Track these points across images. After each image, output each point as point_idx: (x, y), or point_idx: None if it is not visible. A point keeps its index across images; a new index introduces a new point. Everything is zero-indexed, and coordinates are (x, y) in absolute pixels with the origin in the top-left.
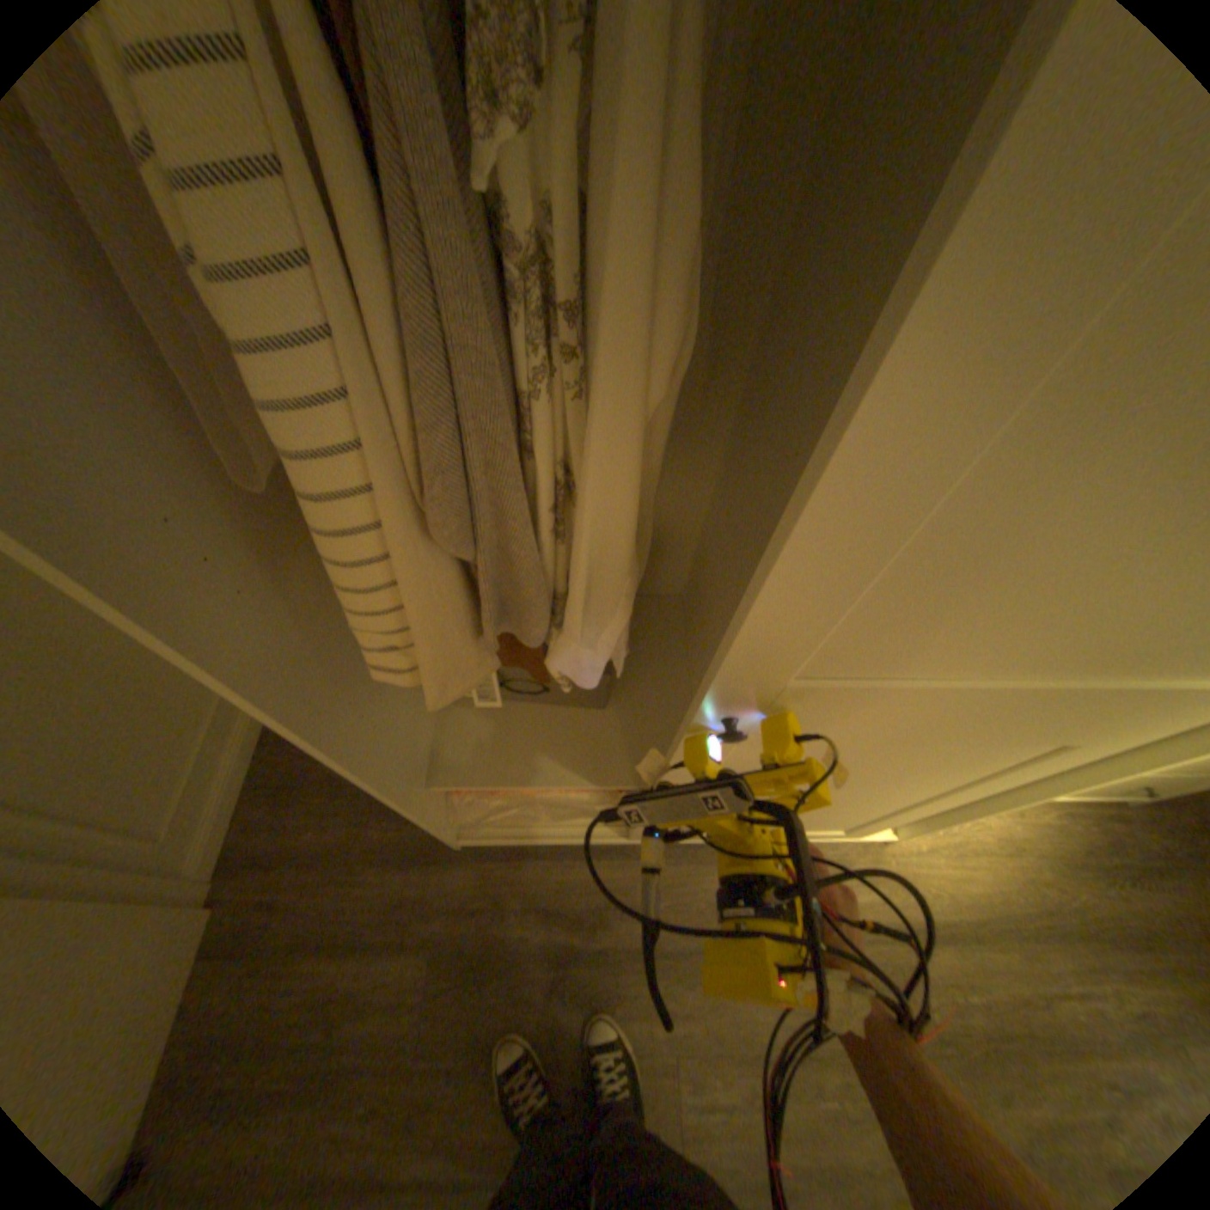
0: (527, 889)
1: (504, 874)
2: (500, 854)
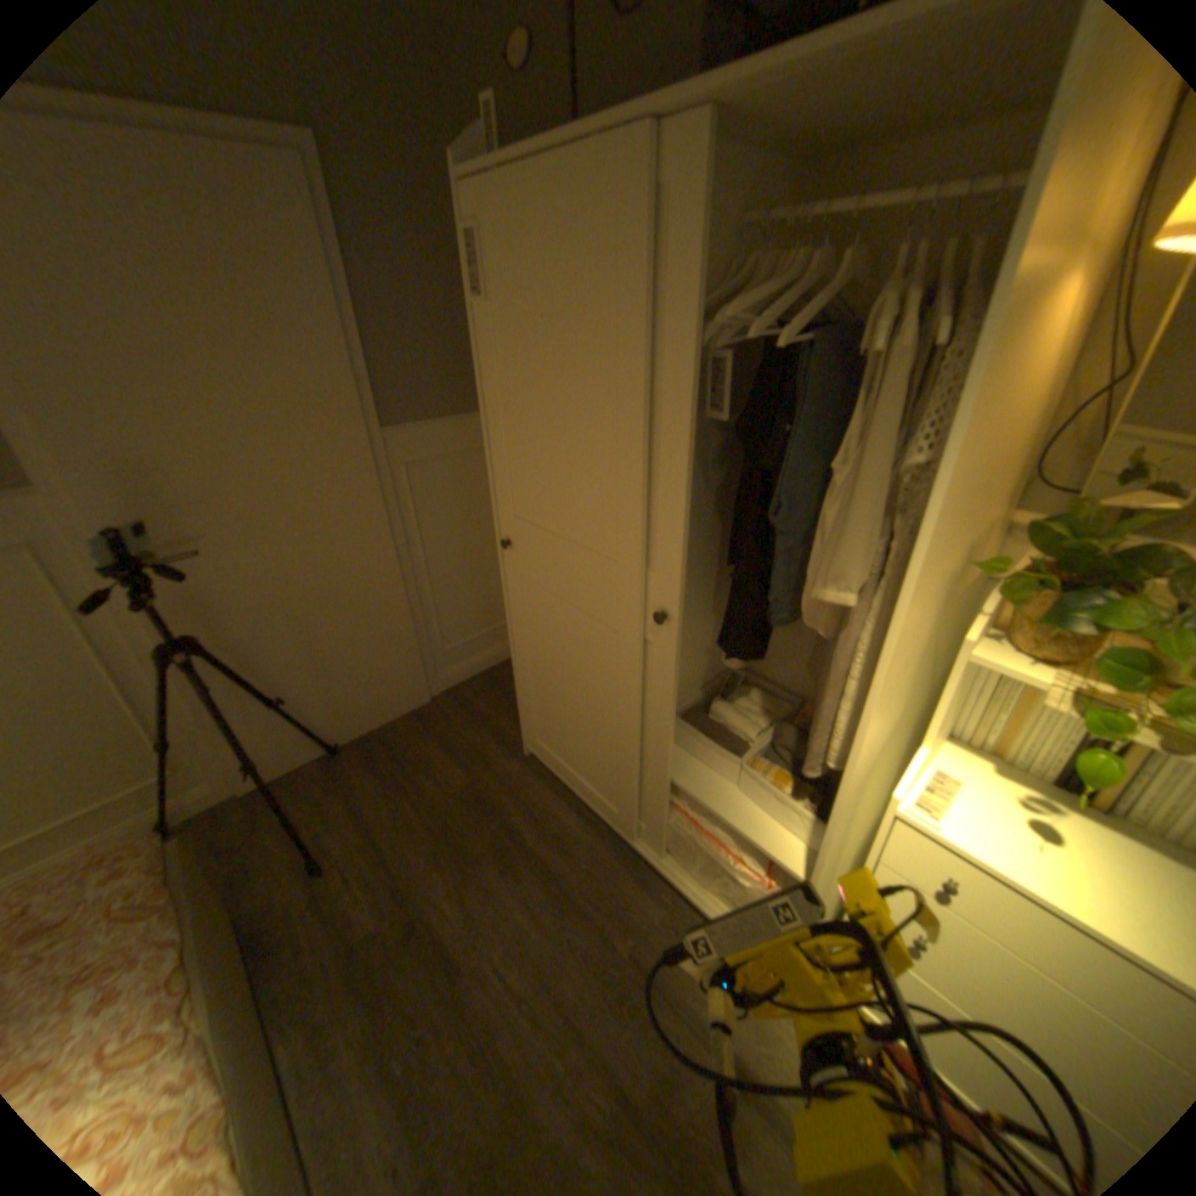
0: (534, 796)
1: (532, 781)
2: (540, 773)
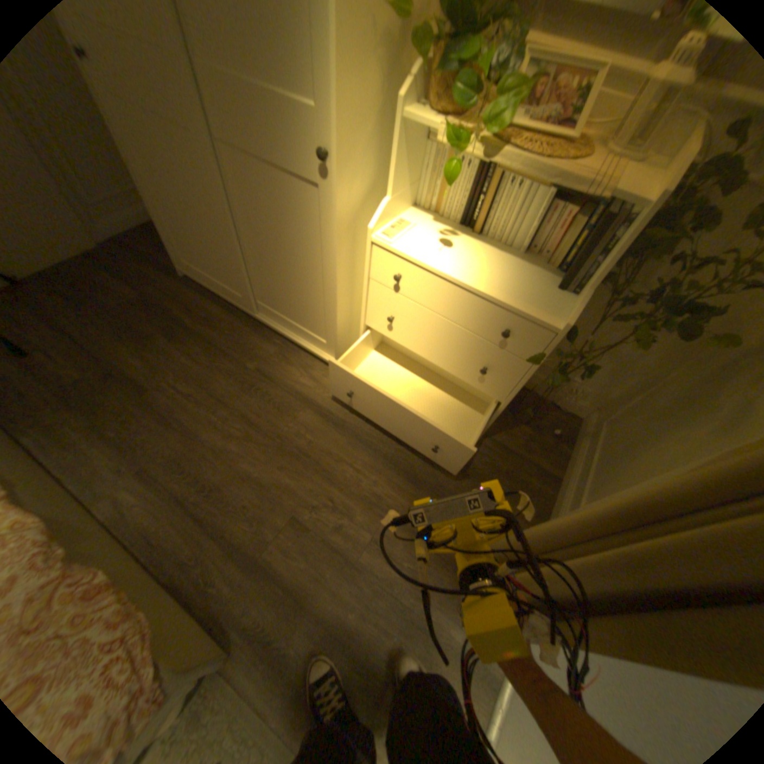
0: (190, 300)
1: (188, 292)
2: (193, 286)
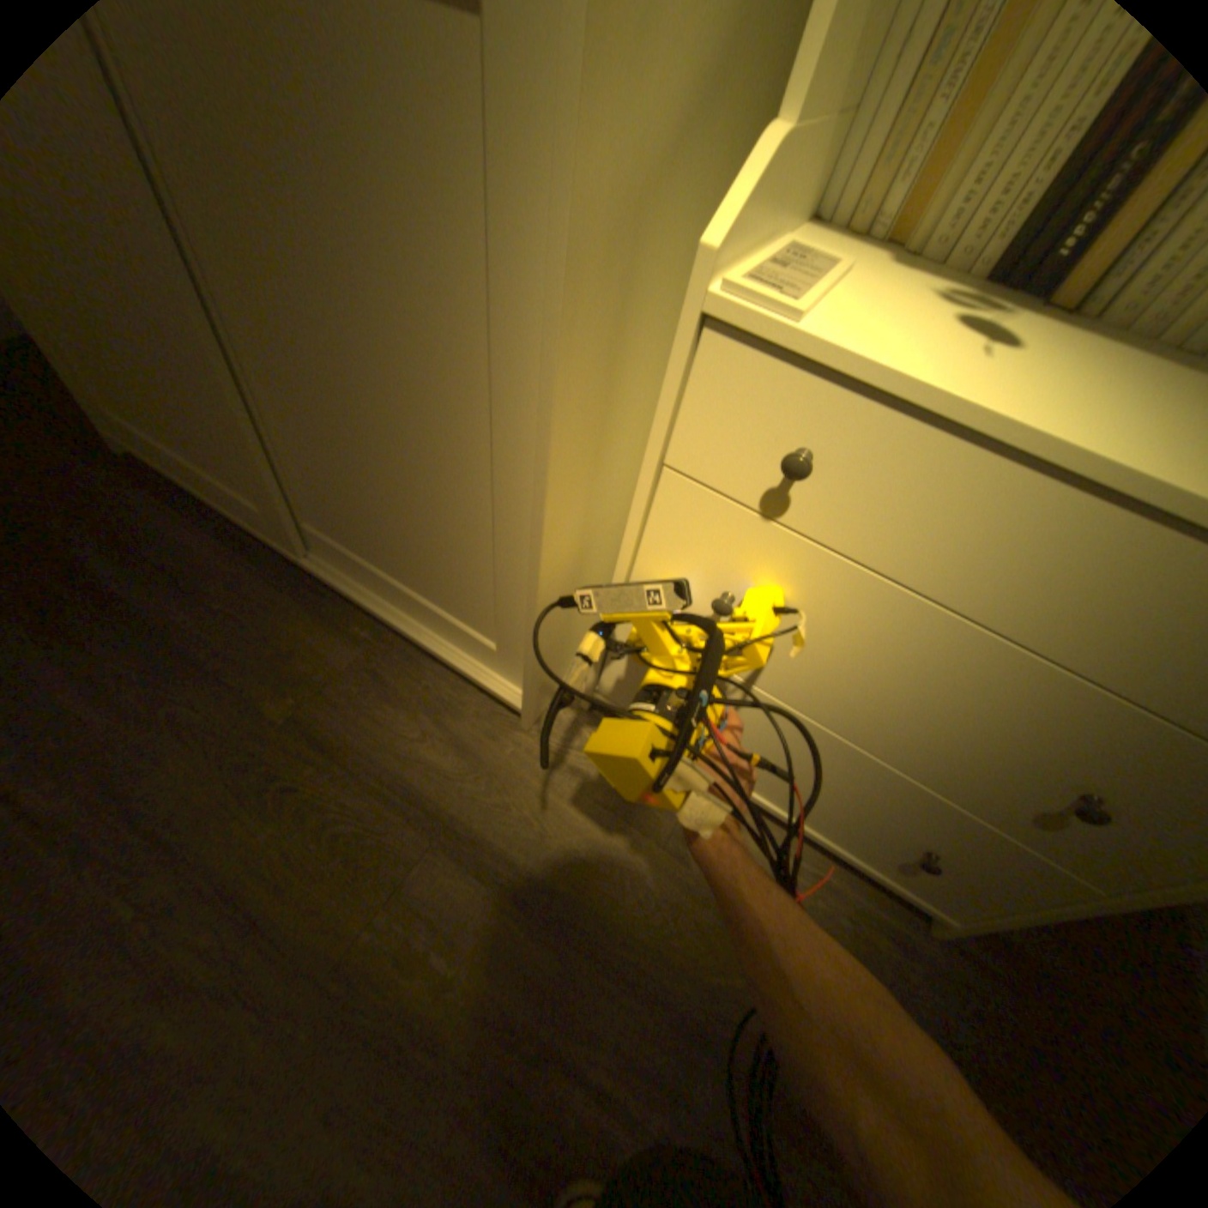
0: (127, 515)
1: (126, 493)
2: (145, 480)
